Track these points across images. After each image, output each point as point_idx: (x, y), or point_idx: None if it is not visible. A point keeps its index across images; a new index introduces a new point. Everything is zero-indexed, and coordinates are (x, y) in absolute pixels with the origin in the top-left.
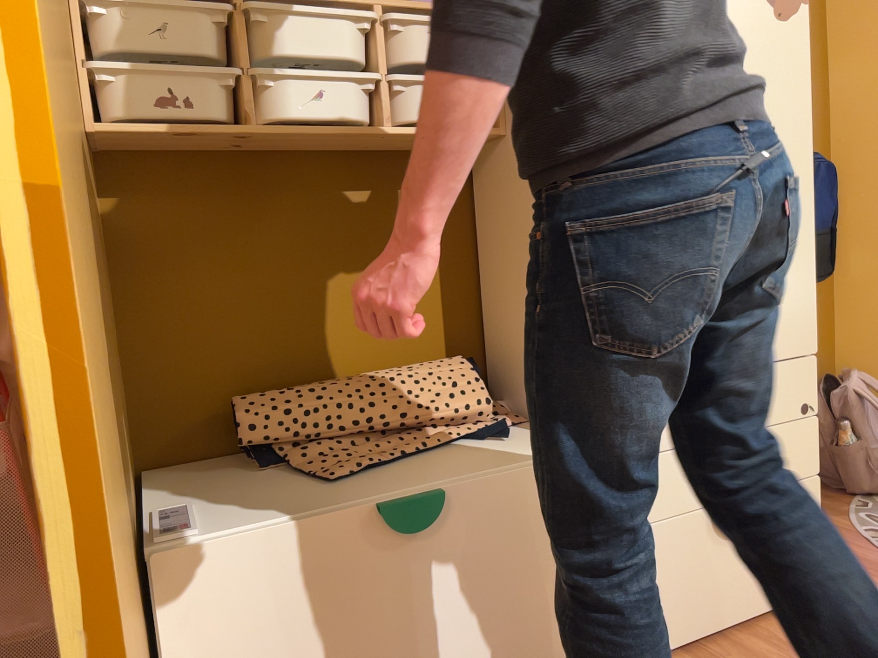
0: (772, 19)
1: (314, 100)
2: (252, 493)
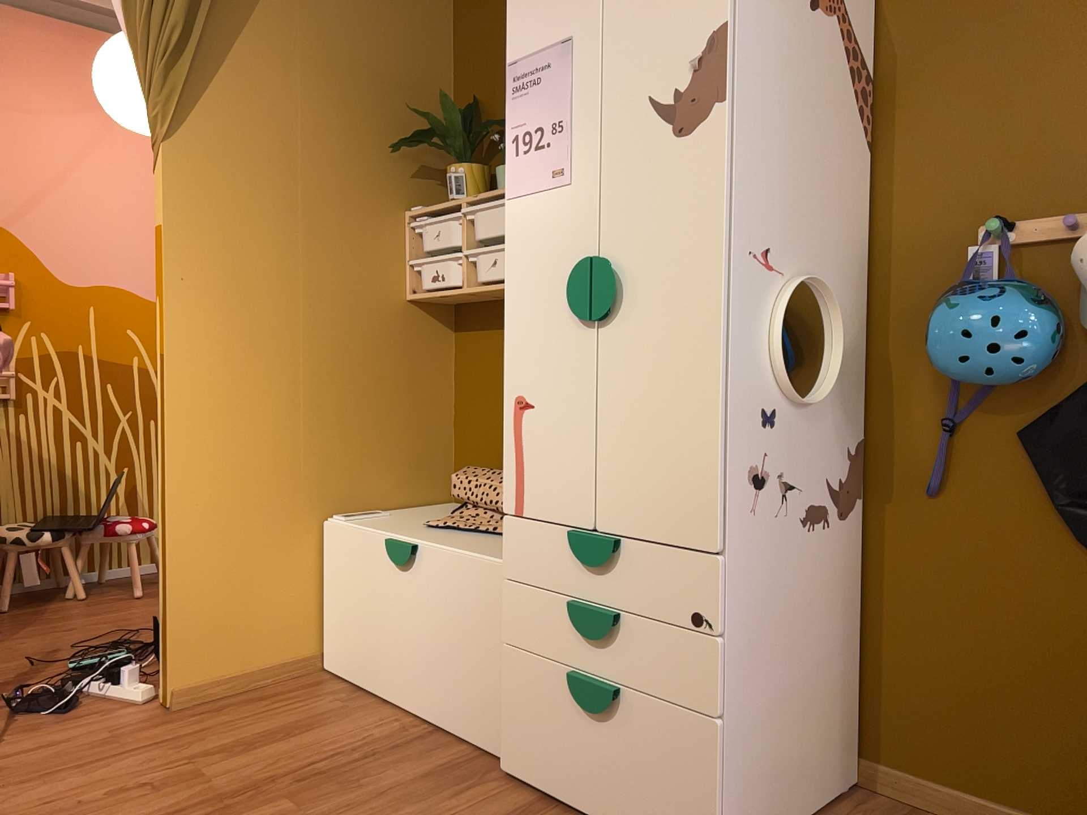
0: (669, 139)
1: (492, 265)
2: (410, 519)
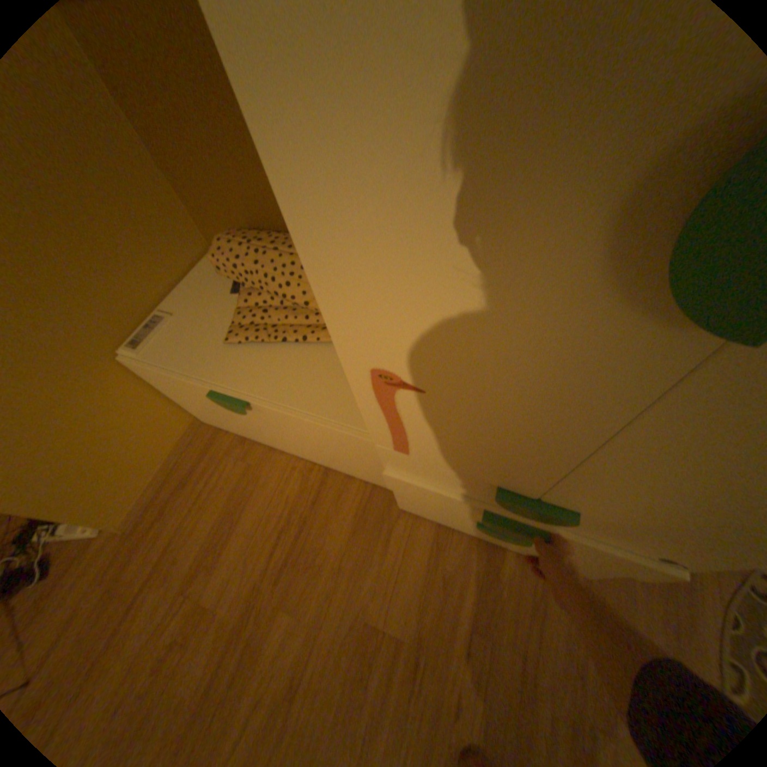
0: None
1: None
2: (200, 320)
